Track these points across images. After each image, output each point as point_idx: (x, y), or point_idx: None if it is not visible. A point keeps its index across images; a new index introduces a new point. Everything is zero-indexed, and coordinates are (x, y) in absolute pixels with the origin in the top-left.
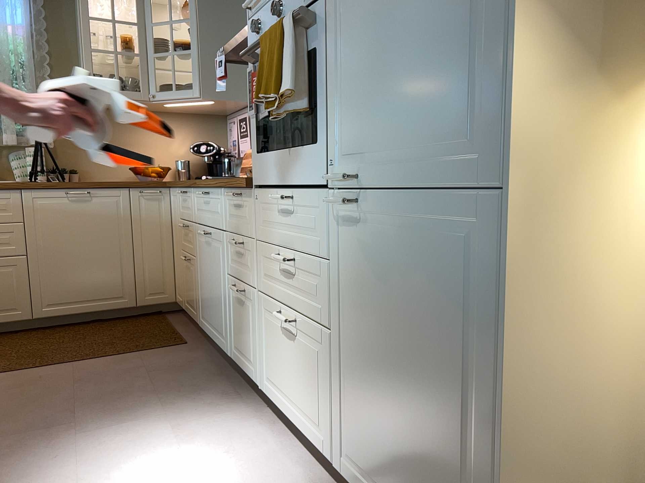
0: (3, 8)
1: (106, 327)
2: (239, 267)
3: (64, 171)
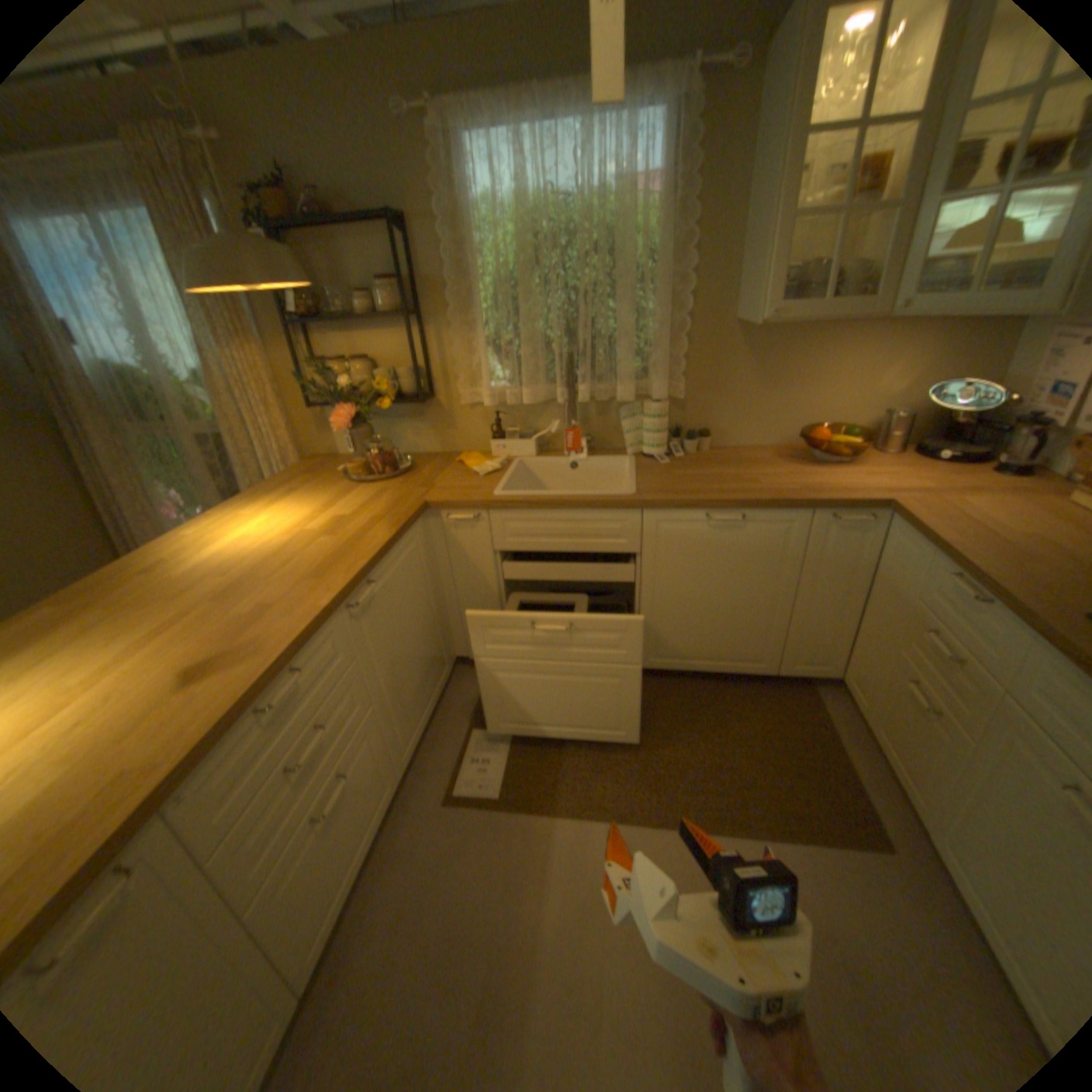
0: (634, 142)
1: (732, 703)
2: None
3: (693, 437)
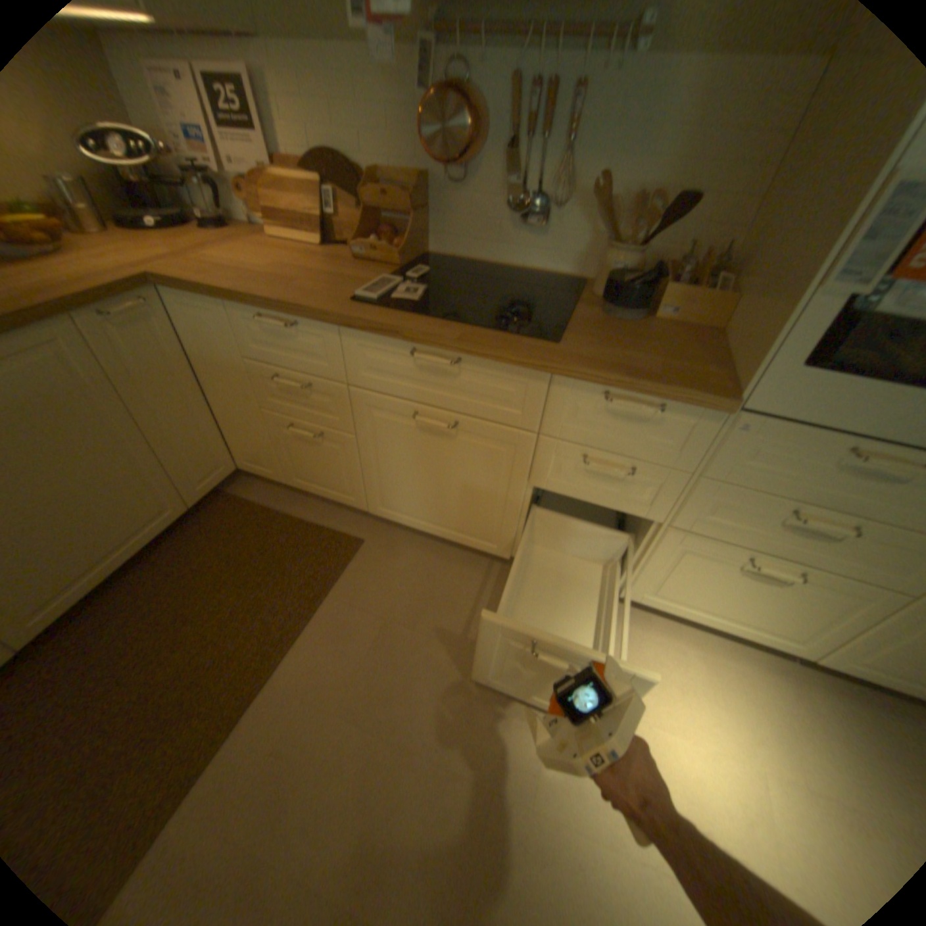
0: None
1: (175, 567)
2: (595, 487)
3: None
